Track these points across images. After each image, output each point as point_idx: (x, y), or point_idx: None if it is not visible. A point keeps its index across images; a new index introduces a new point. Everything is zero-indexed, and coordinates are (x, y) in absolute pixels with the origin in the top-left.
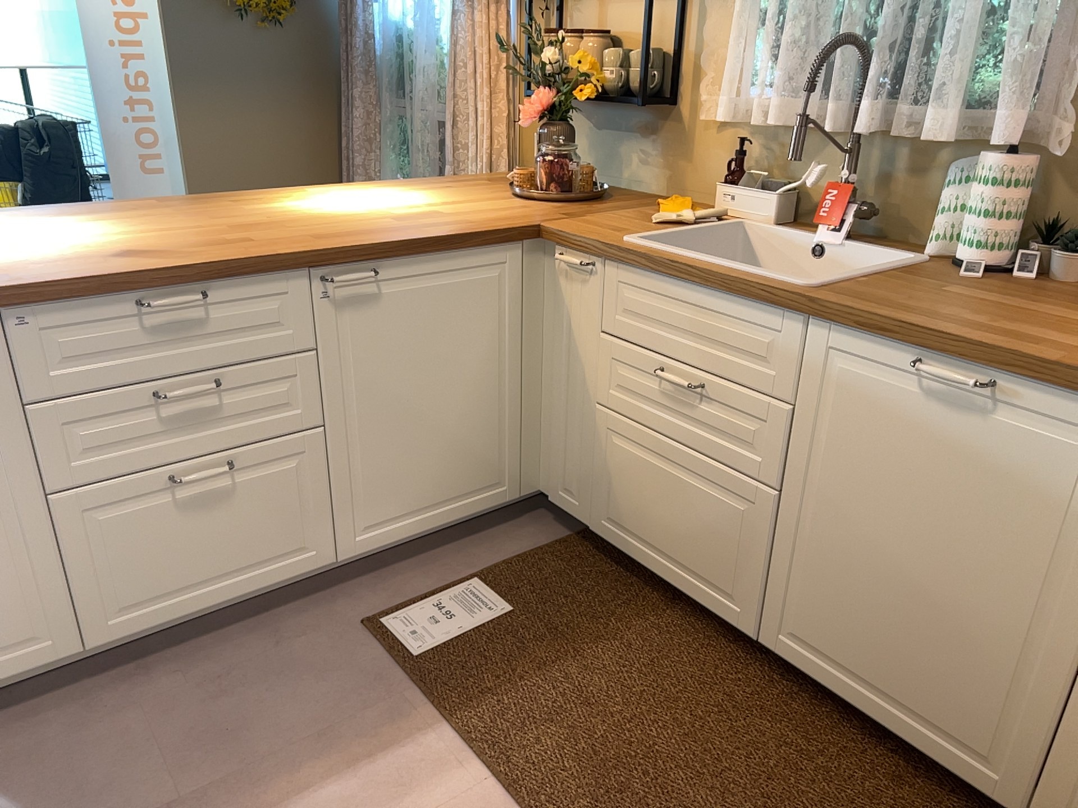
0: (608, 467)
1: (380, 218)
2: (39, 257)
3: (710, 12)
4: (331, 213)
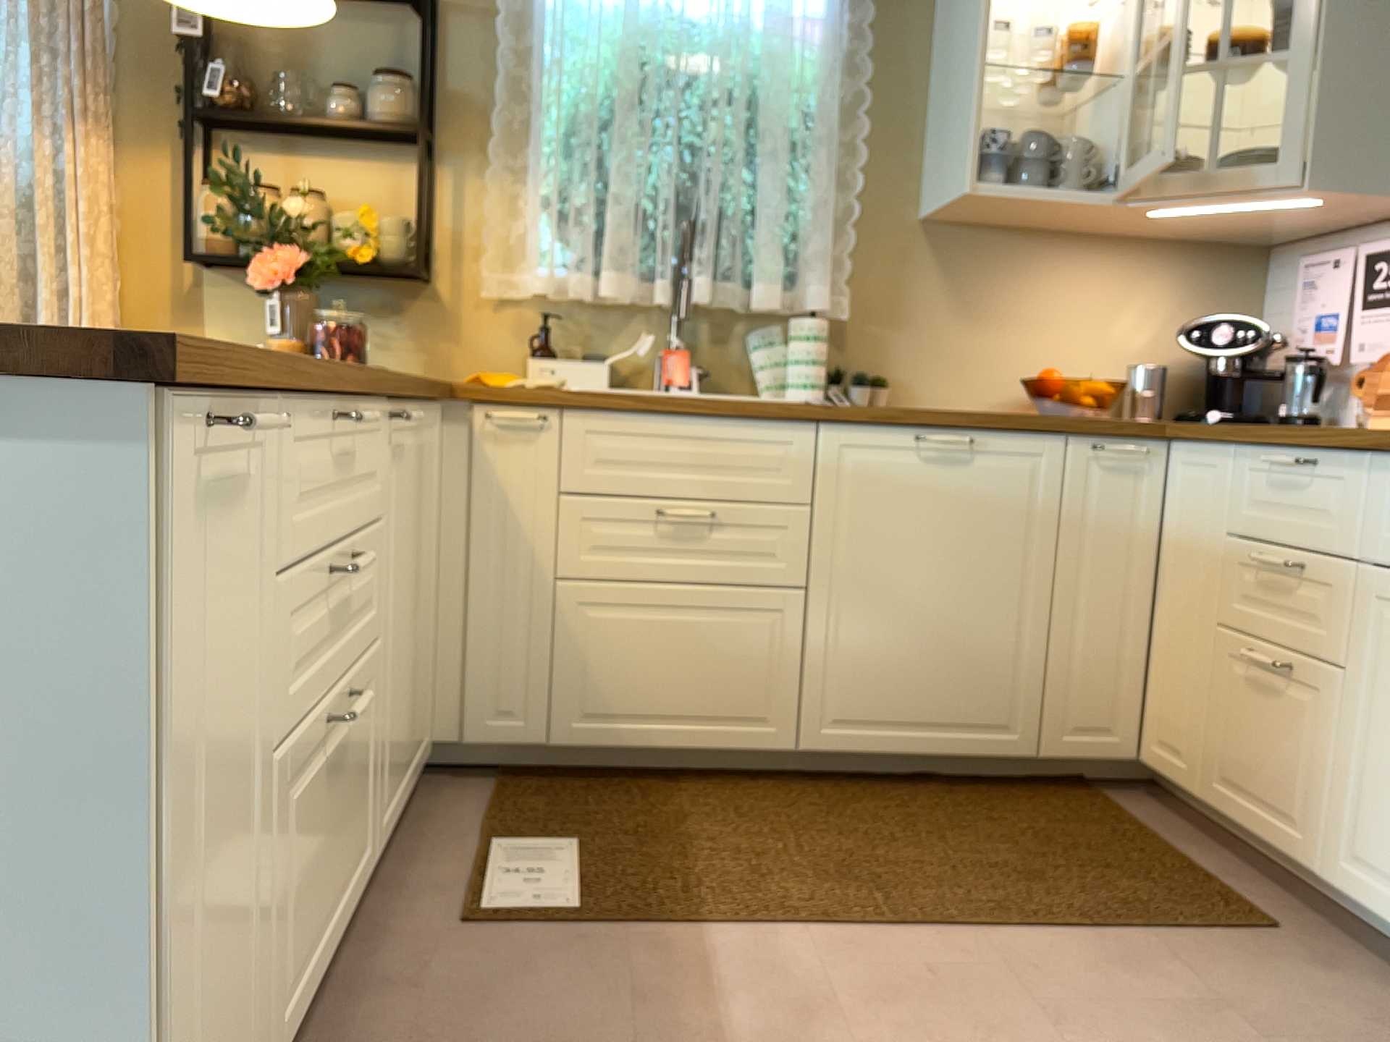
0: (577, 653)
1: None
2: None
3: (492, 186)
4: None
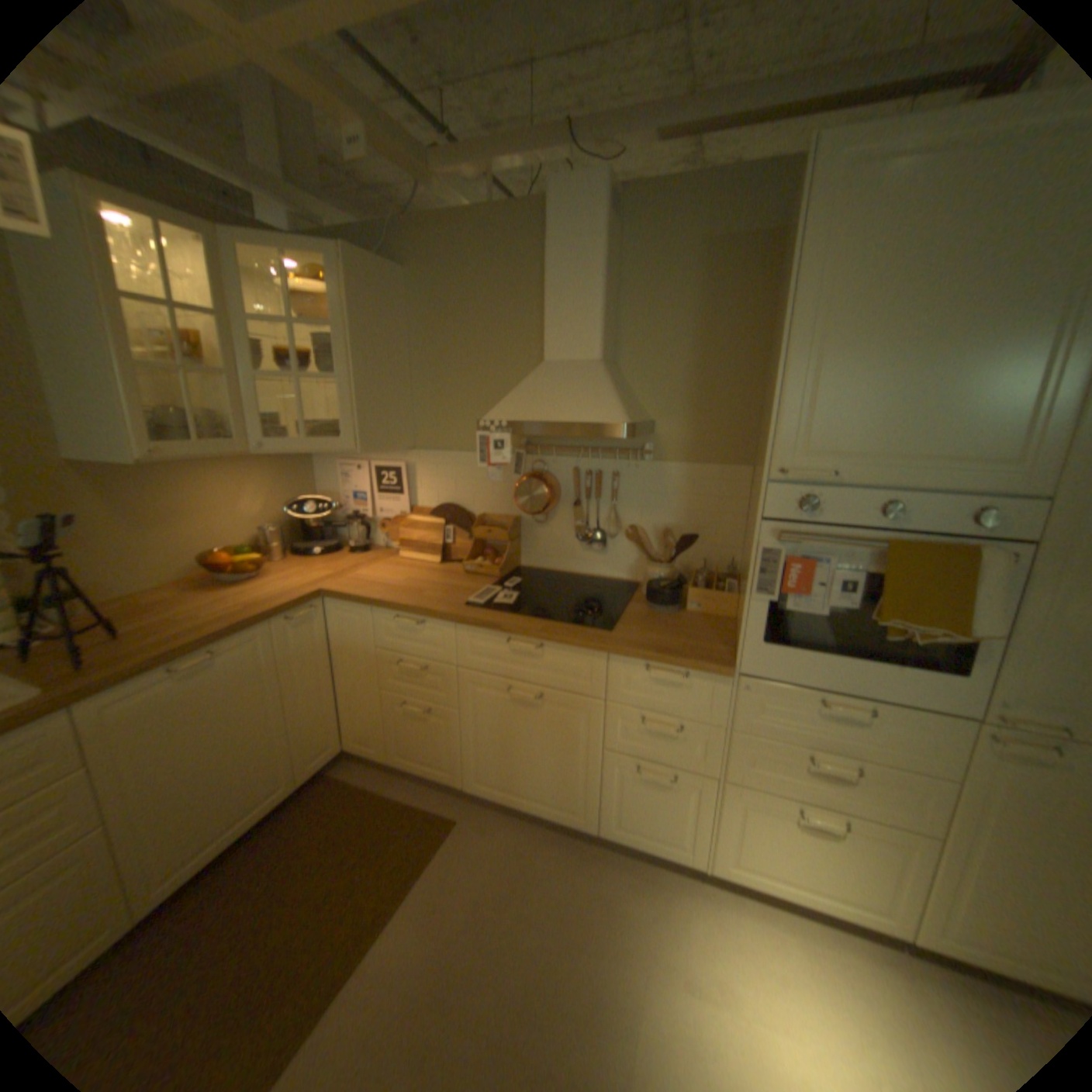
0: None
1: None
2: None
3: None
4: None
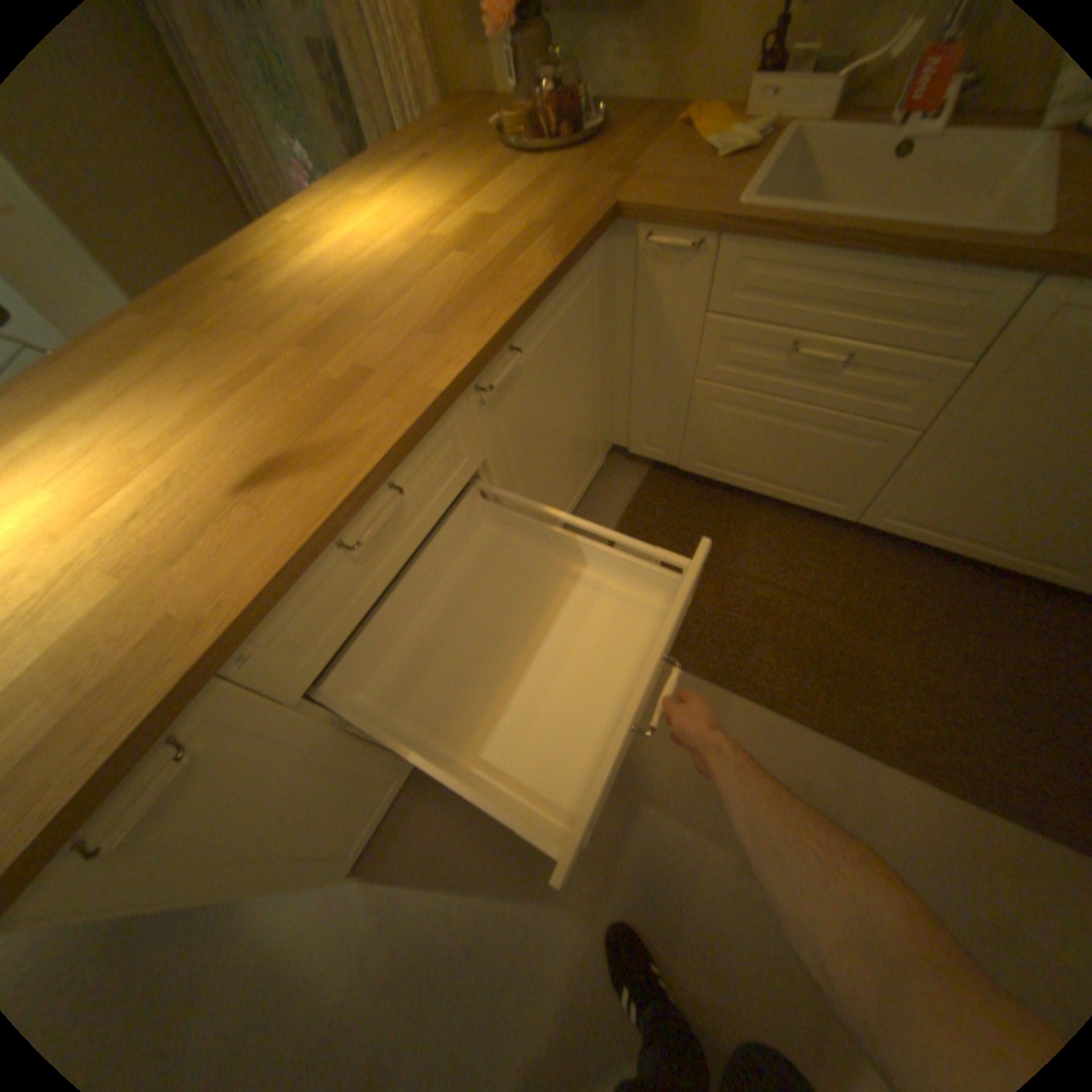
0: (704, 427)
1: (441, 255)
2: (146, 537)
3: None
4: (373, 265)
